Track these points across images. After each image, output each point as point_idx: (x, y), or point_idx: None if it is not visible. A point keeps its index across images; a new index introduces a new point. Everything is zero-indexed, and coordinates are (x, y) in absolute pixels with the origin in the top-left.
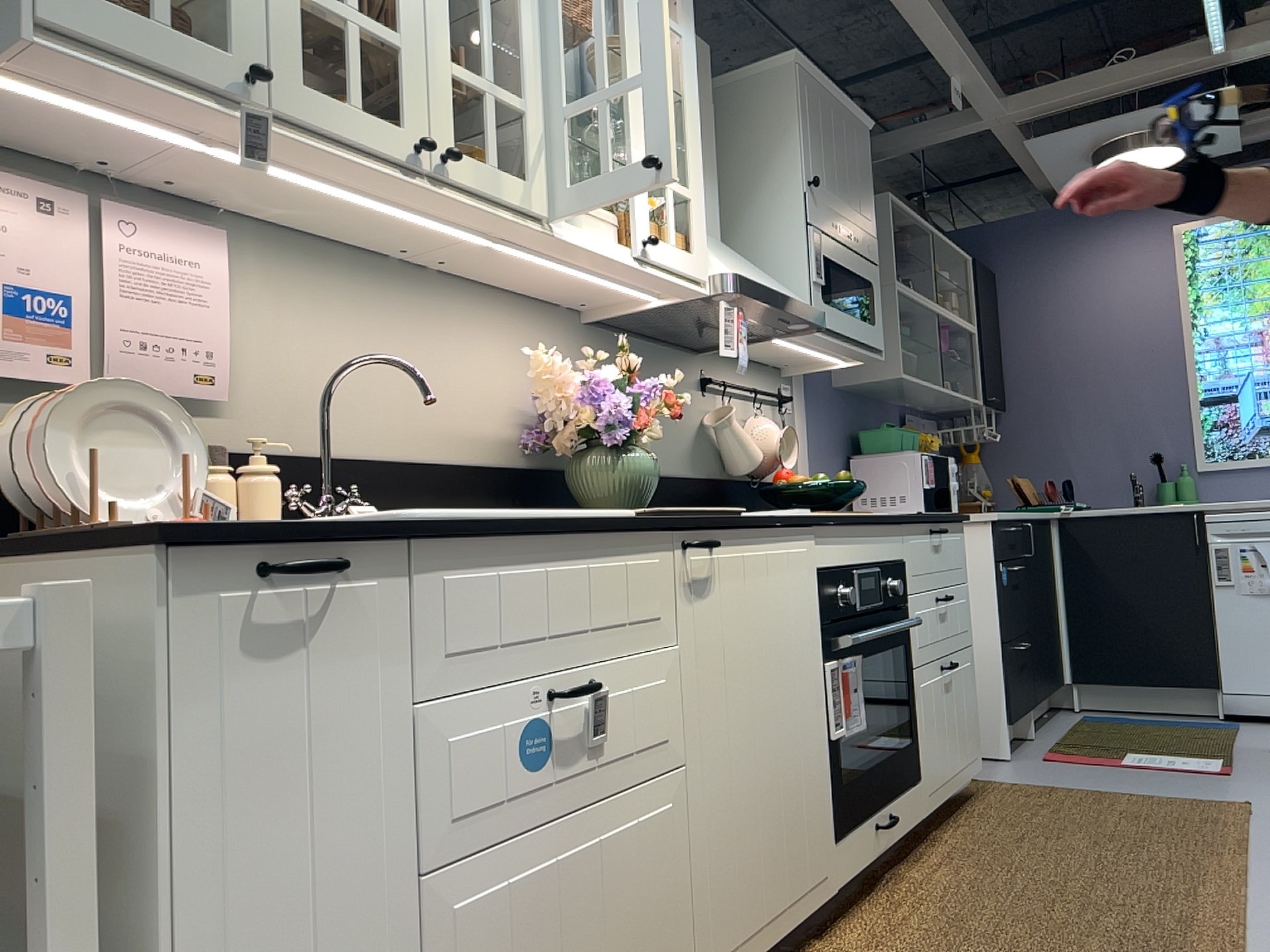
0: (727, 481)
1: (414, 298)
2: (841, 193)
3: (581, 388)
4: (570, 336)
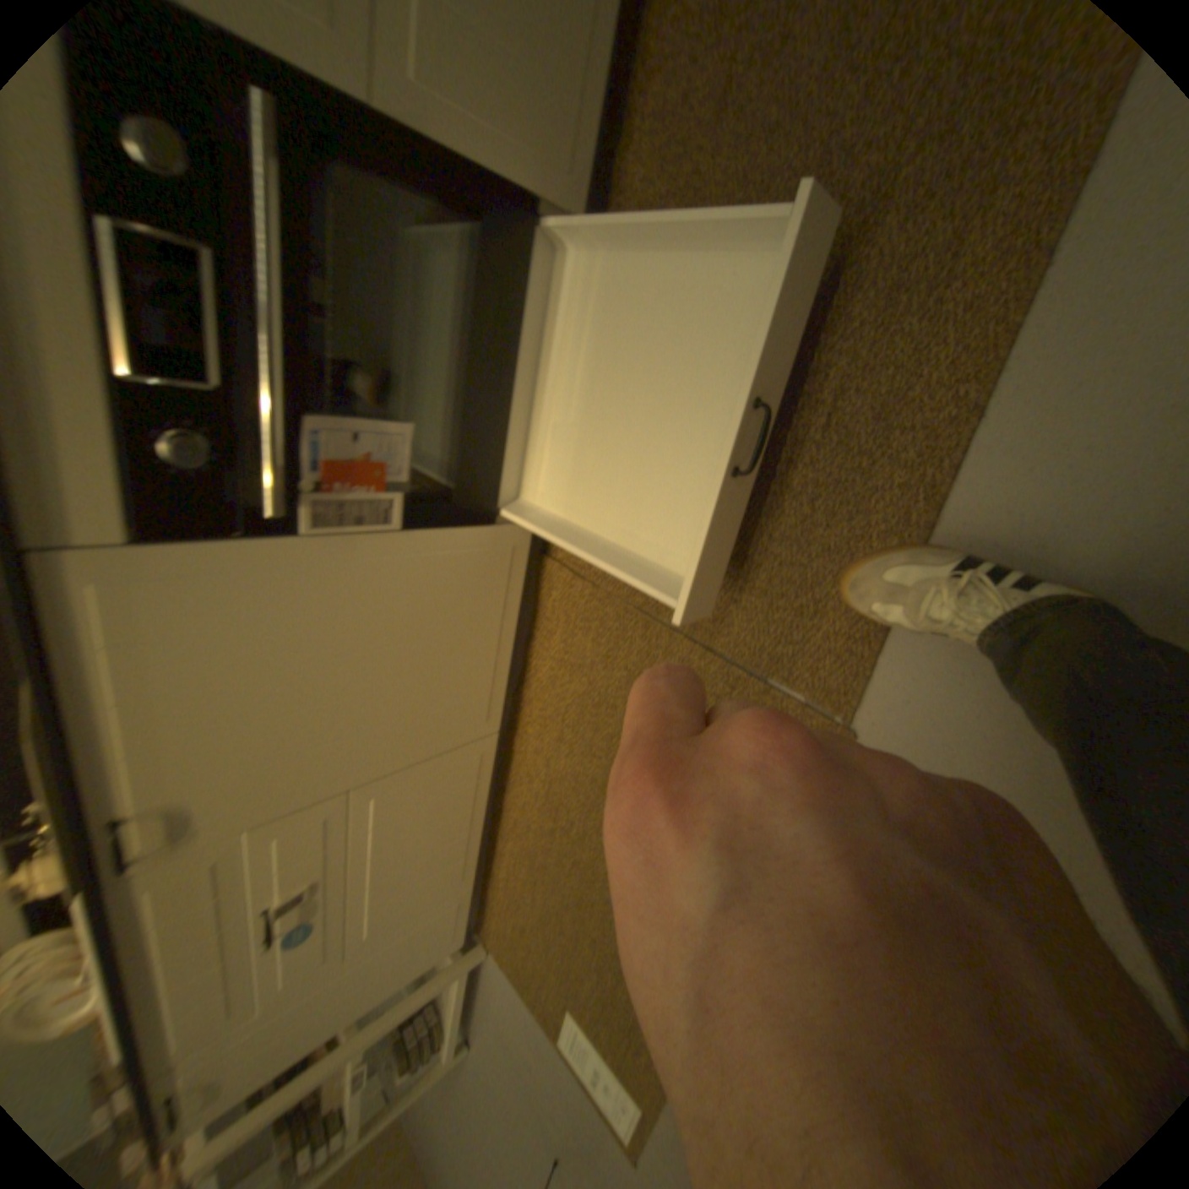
0: None
1: None
2: None
3: None
4: None
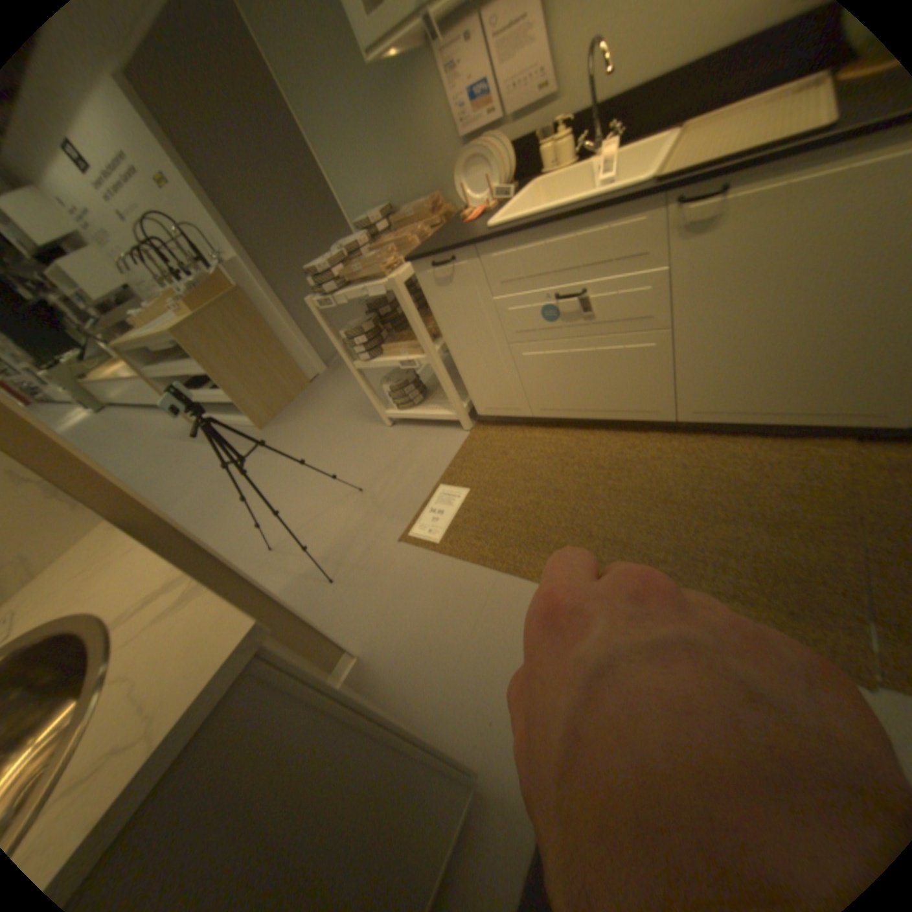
0: None
1: None
2: None
3: None
4: None
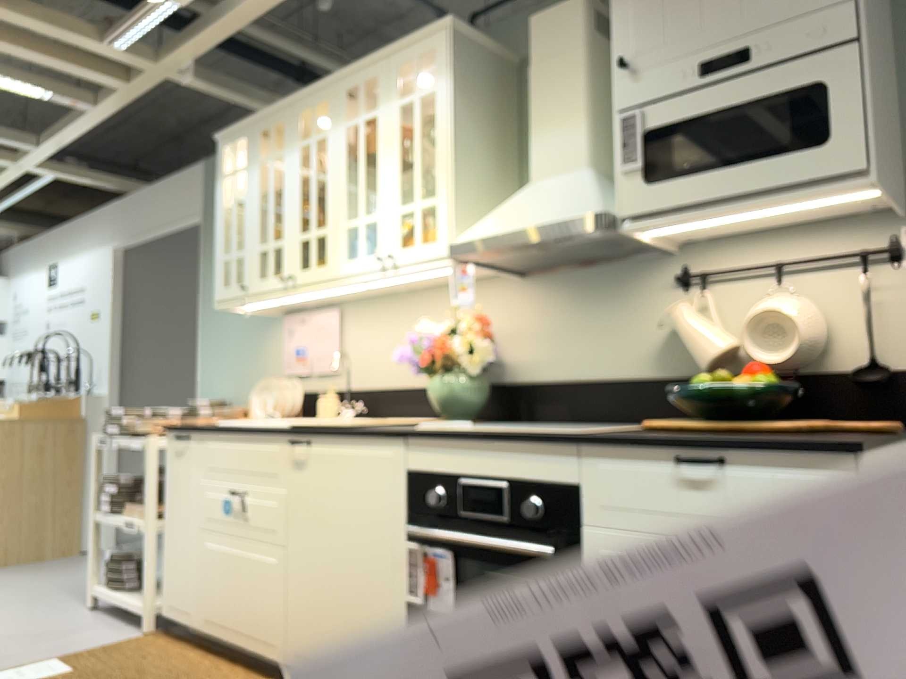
0: None
1: (408, 305)
2: (708, 18)
3: (410, 344)
4: (507, 291)
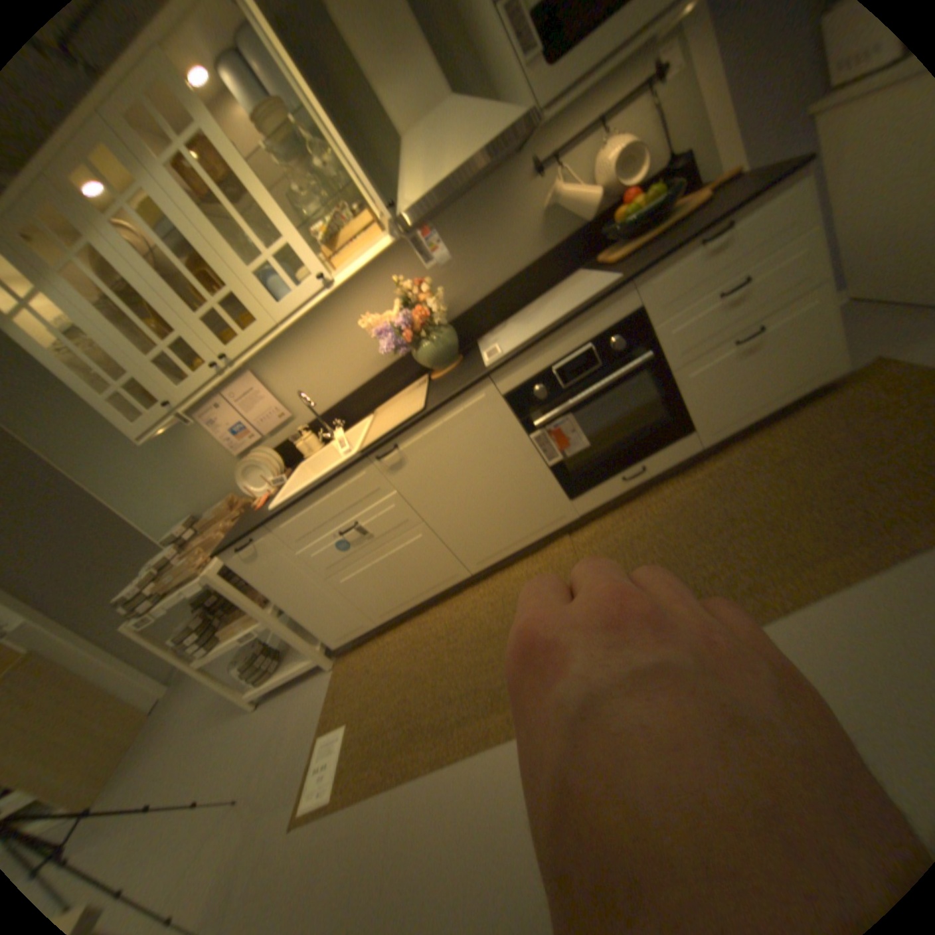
0: (587, 223)
1: (320, 323)
2: None
3: (378, 336)
4: (404, 256)
